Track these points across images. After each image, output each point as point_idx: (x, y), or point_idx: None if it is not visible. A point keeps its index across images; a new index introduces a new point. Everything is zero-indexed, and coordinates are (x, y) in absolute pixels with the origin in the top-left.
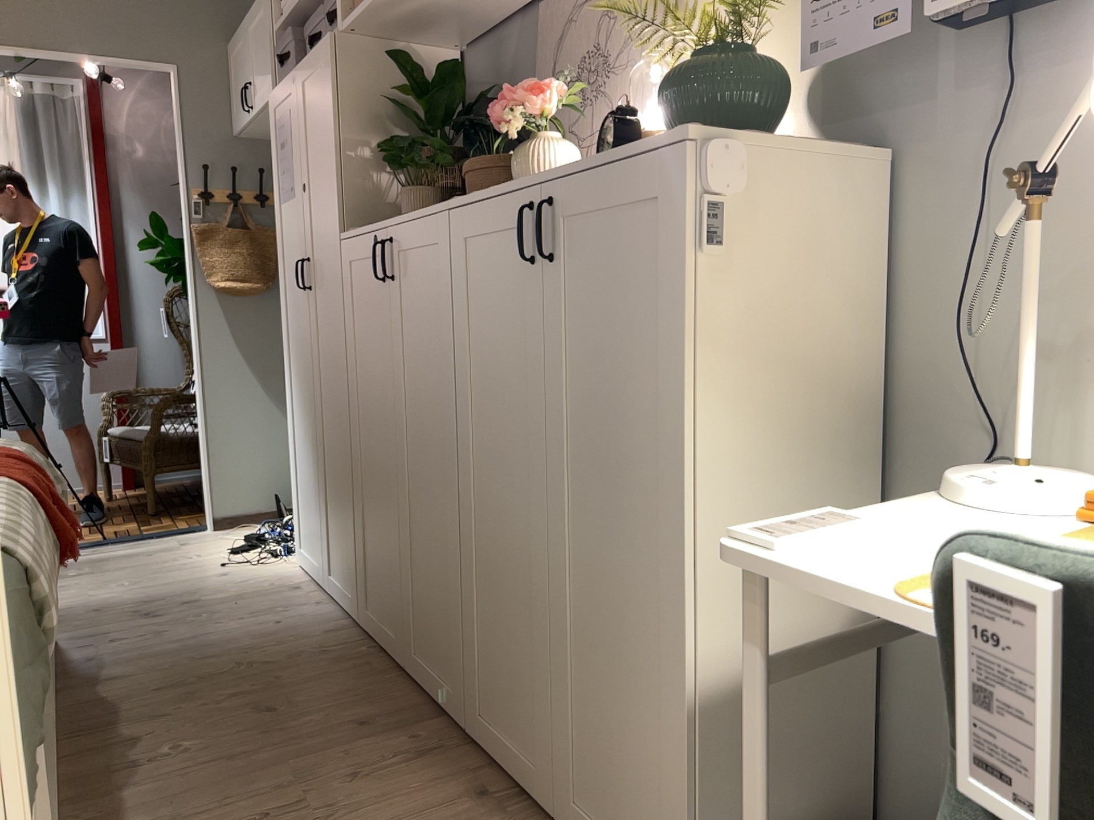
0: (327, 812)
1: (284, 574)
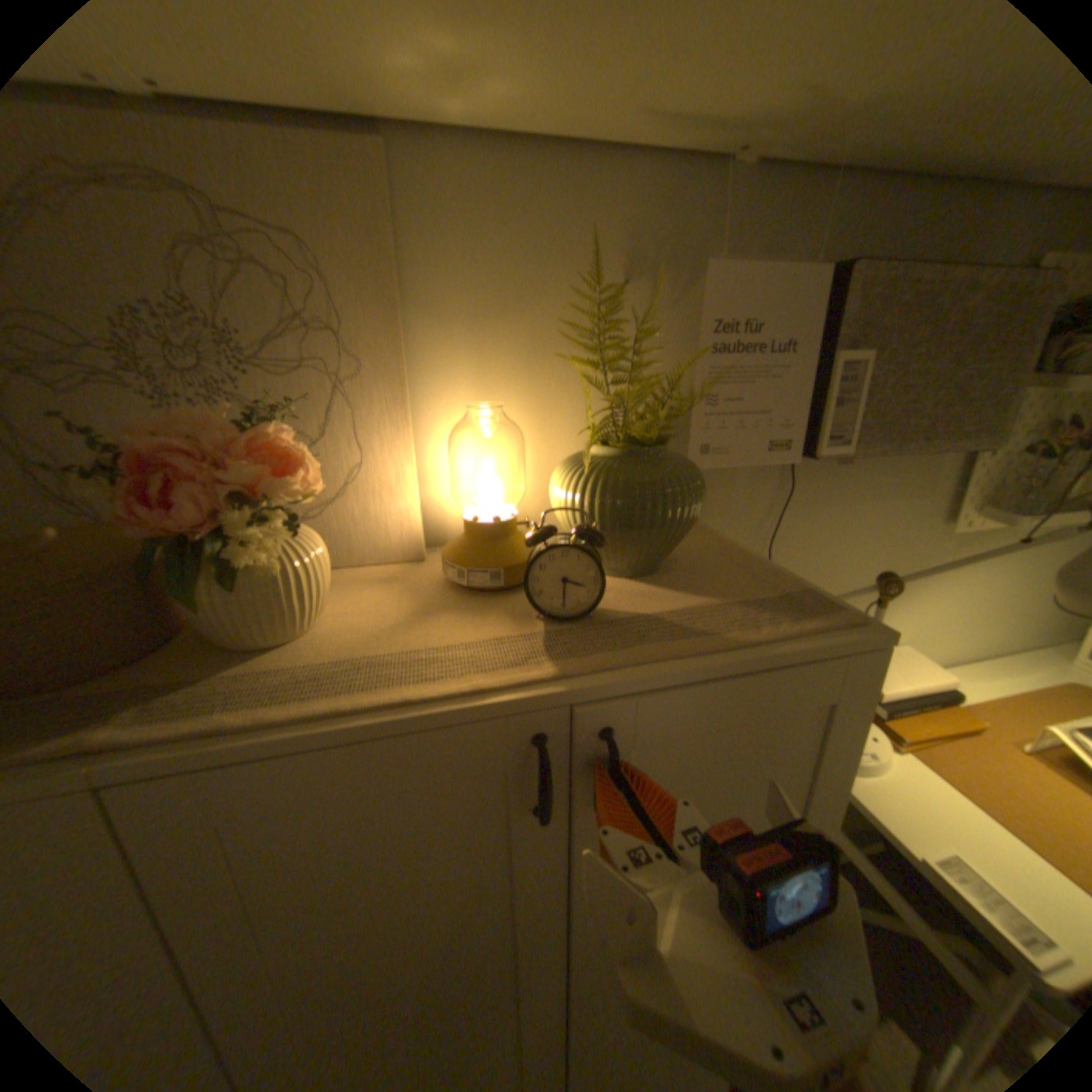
0: None
1: None
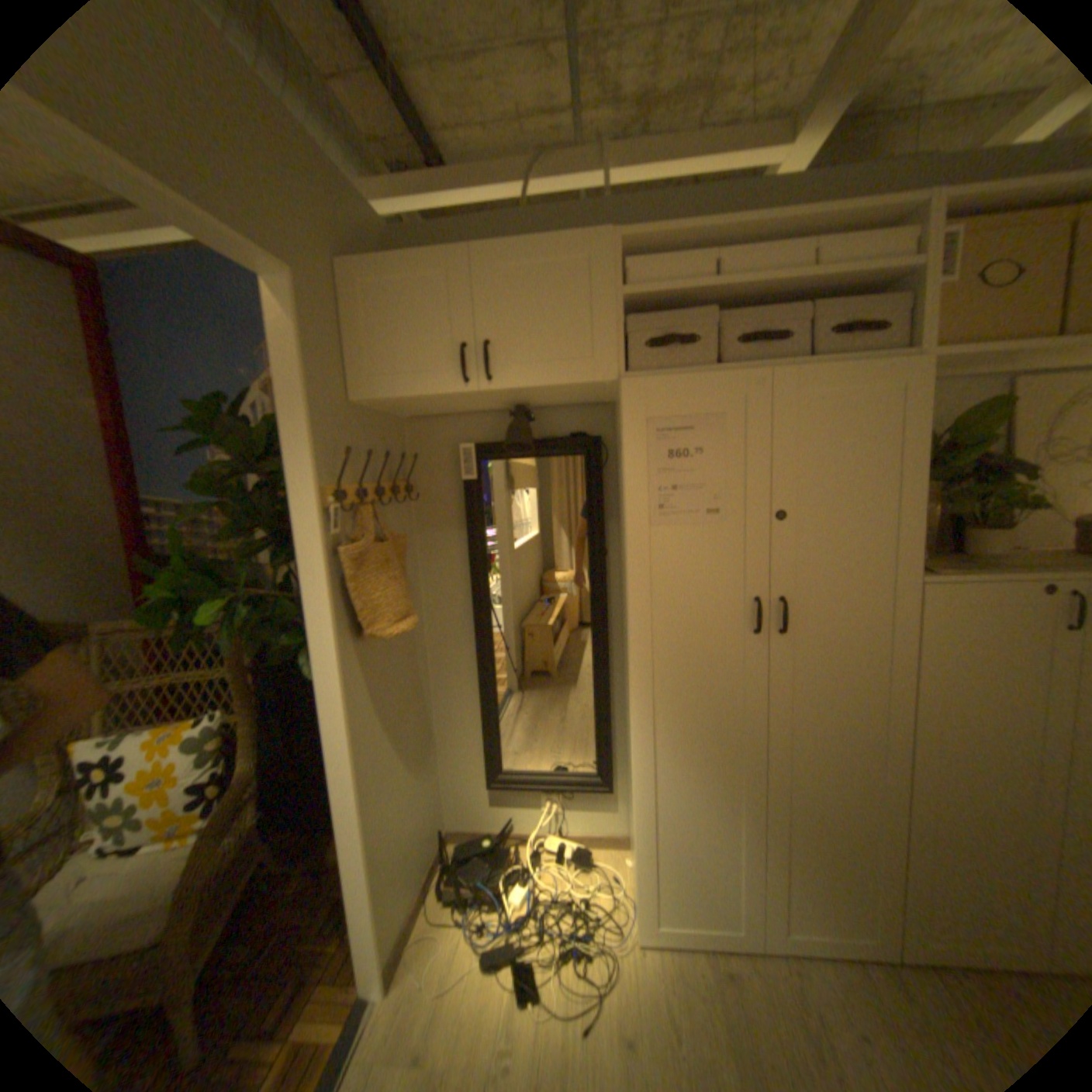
0: None
1: (667, 975)
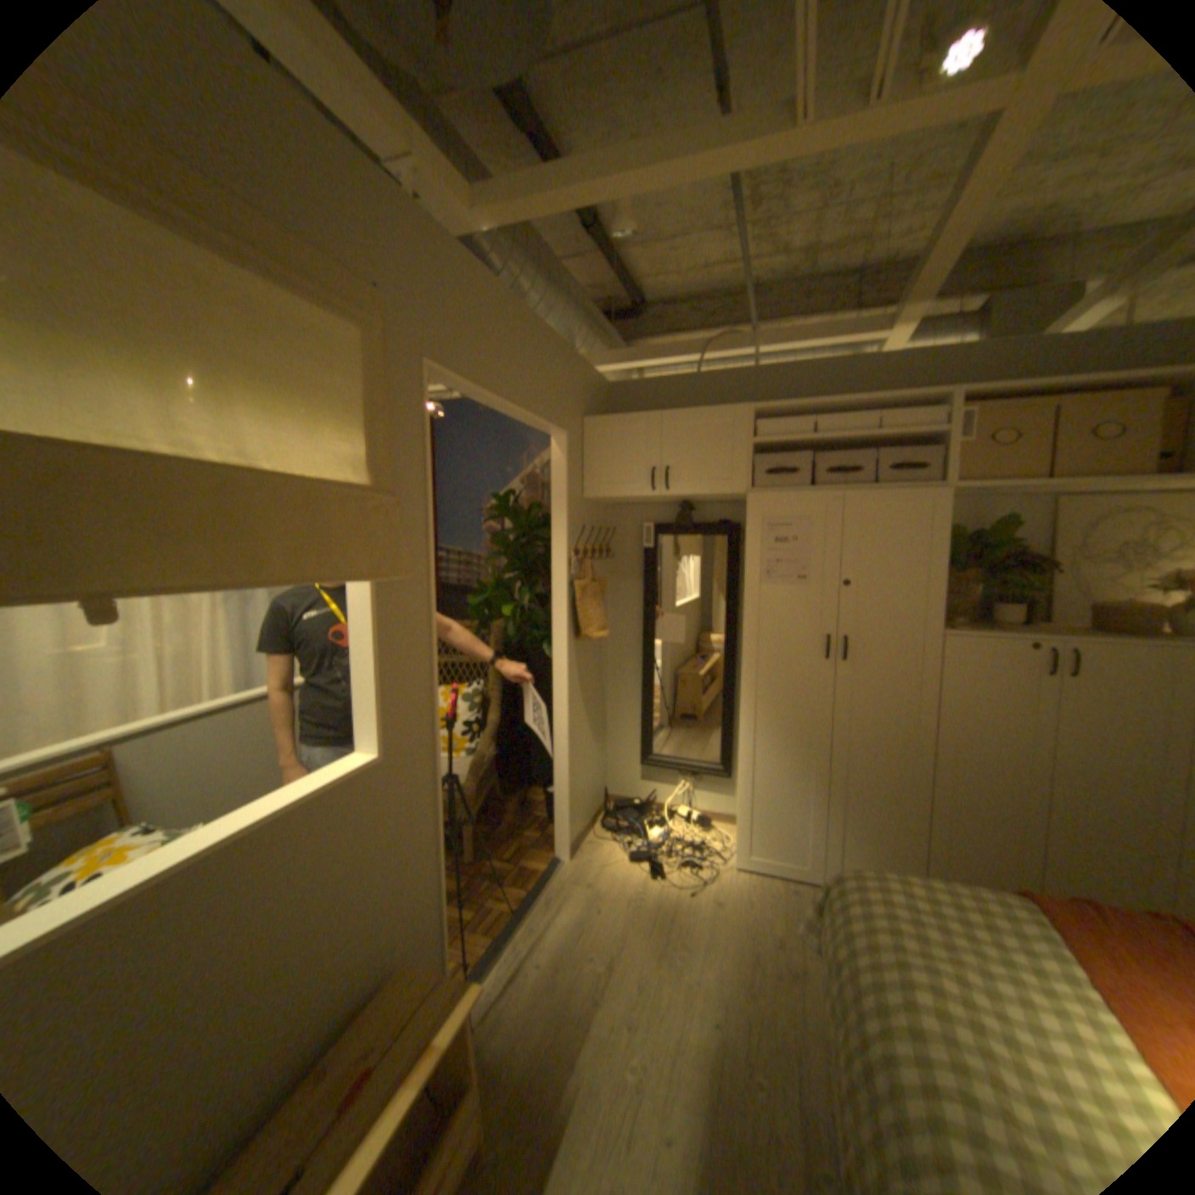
0: None
1: (752, 886)
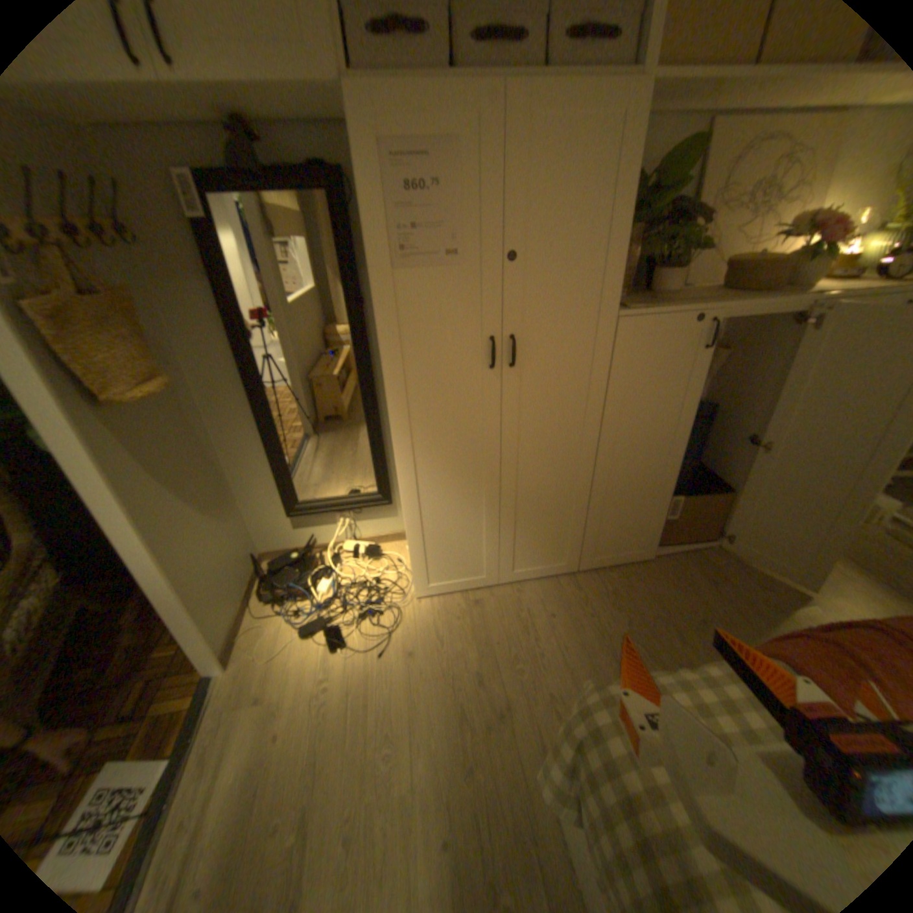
0: (801, 602)
1: (435, 609)
